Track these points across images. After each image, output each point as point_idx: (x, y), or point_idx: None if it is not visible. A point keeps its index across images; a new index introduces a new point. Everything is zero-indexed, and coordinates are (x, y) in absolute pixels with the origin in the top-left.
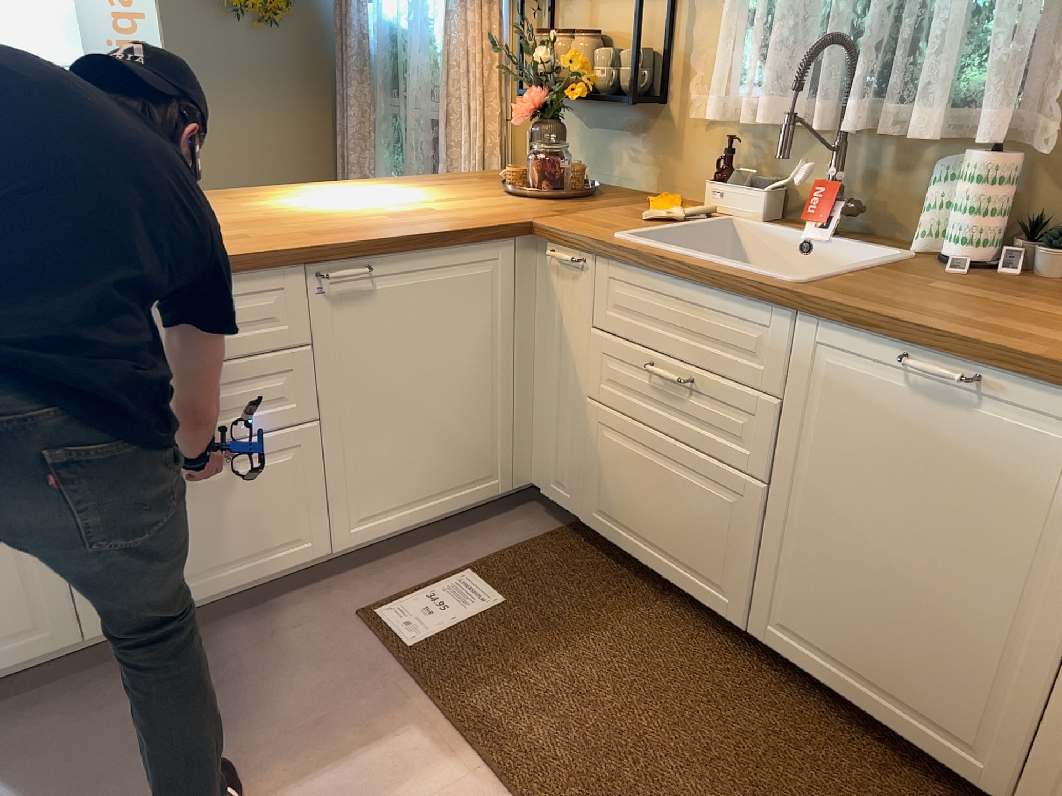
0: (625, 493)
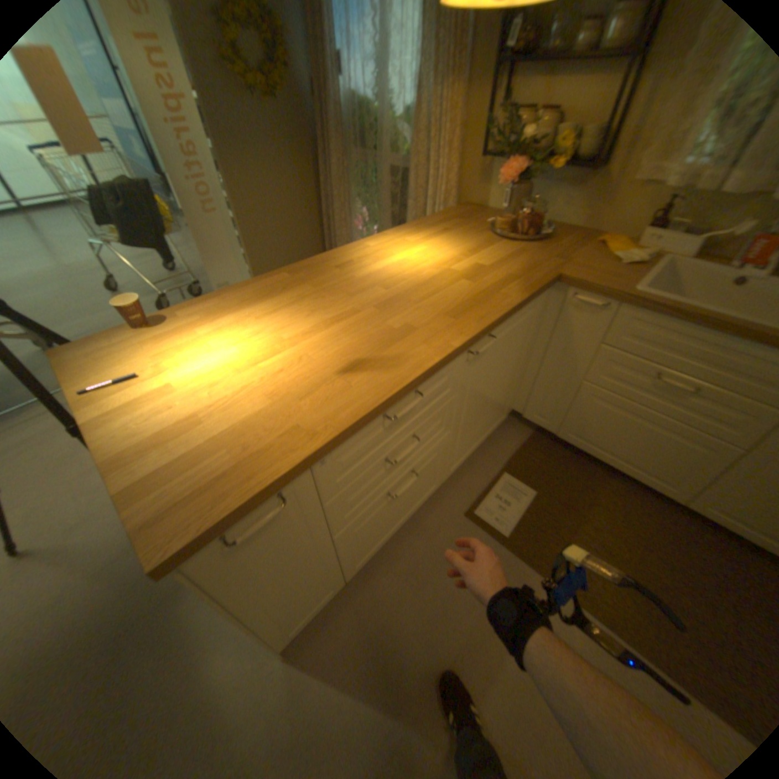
0: (603, 431)
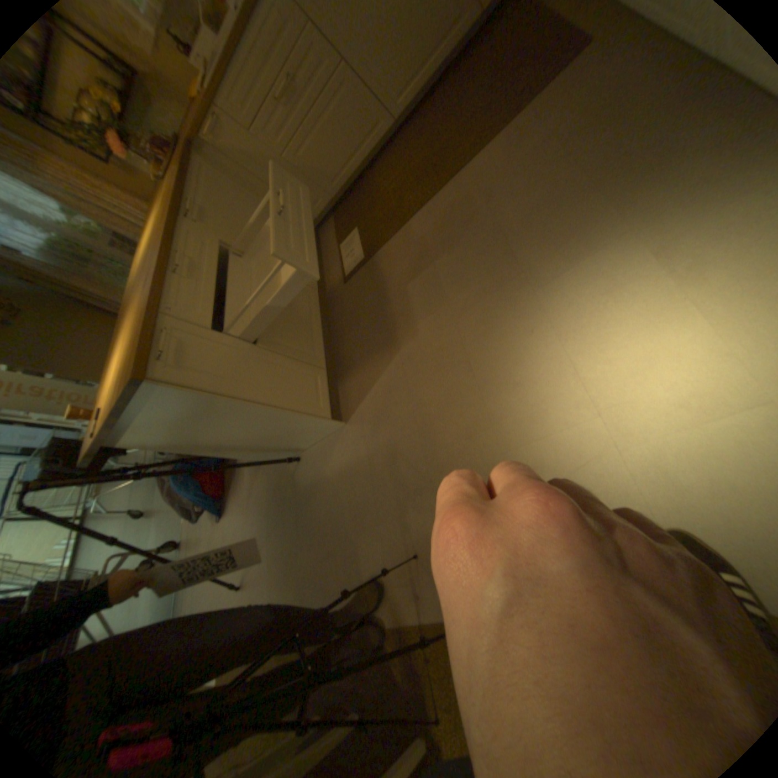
0: (328, 158)
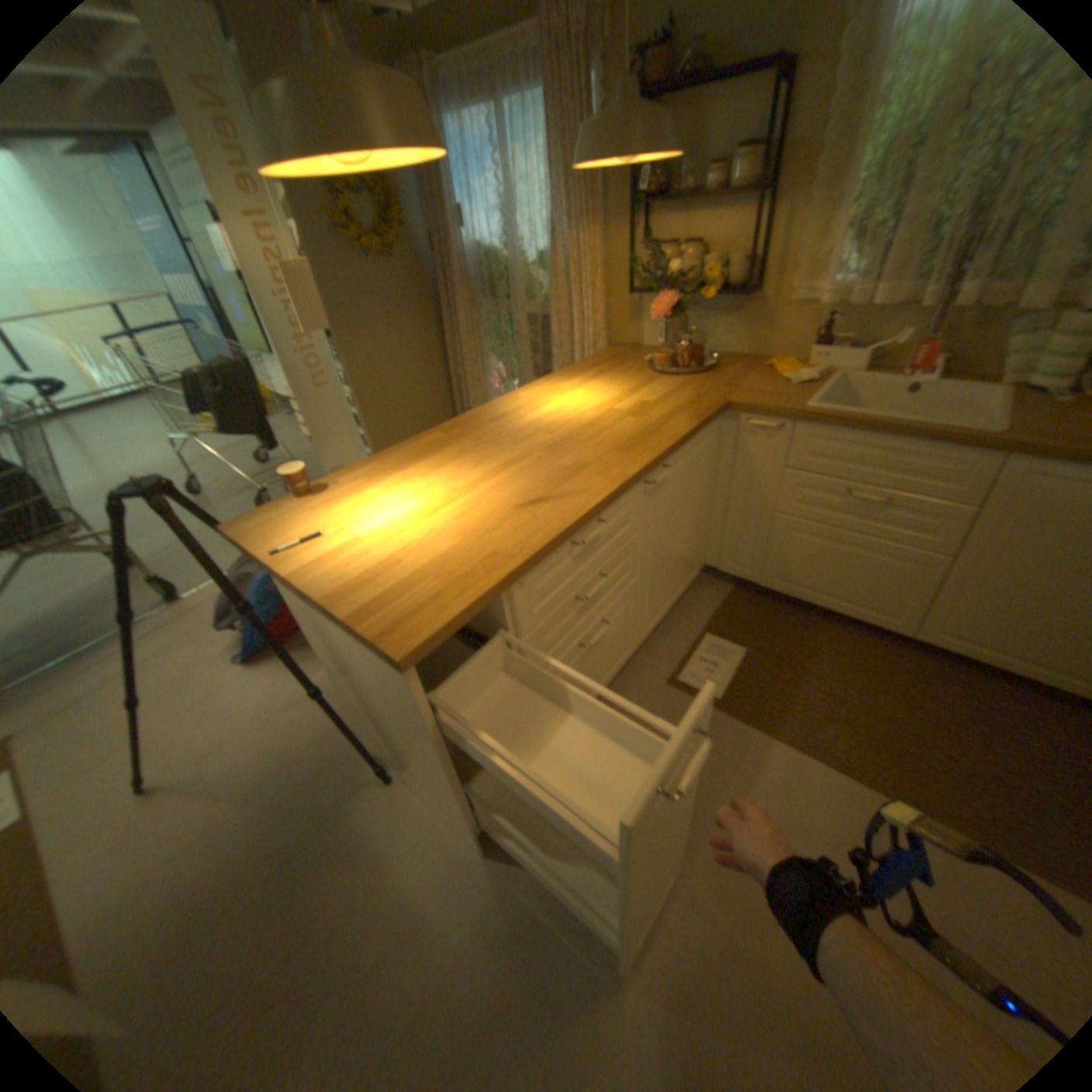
0: (808, 568)
